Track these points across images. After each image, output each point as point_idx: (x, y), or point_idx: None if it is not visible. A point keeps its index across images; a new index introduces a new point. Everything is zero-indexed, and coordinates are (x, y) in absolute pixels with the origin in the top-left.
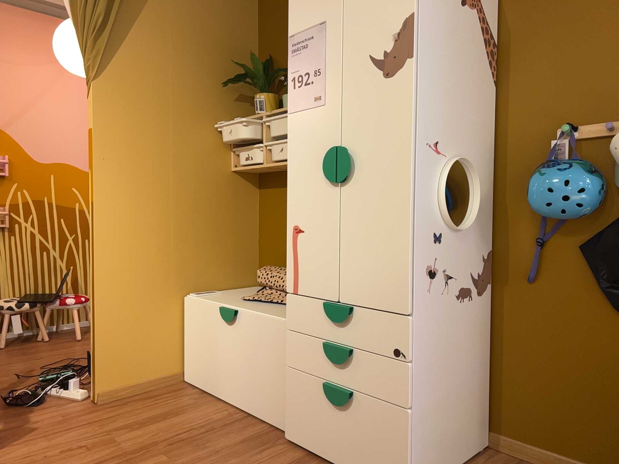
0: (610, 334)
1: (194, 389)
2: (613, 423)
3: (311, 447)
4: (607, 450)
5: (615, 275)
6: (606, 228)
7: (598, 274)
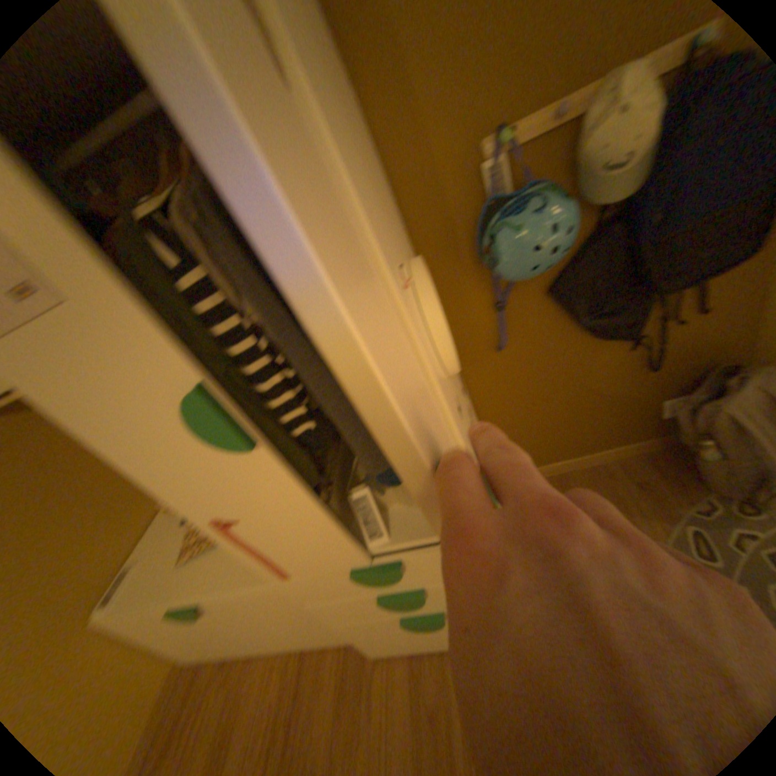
0: (589, 359)
1: (207, 668)
2: (601, 421)
3: (408, 652)
4: (598, 440)
5: (594, 307)
6: (575, 260)
7: (577, 314)
